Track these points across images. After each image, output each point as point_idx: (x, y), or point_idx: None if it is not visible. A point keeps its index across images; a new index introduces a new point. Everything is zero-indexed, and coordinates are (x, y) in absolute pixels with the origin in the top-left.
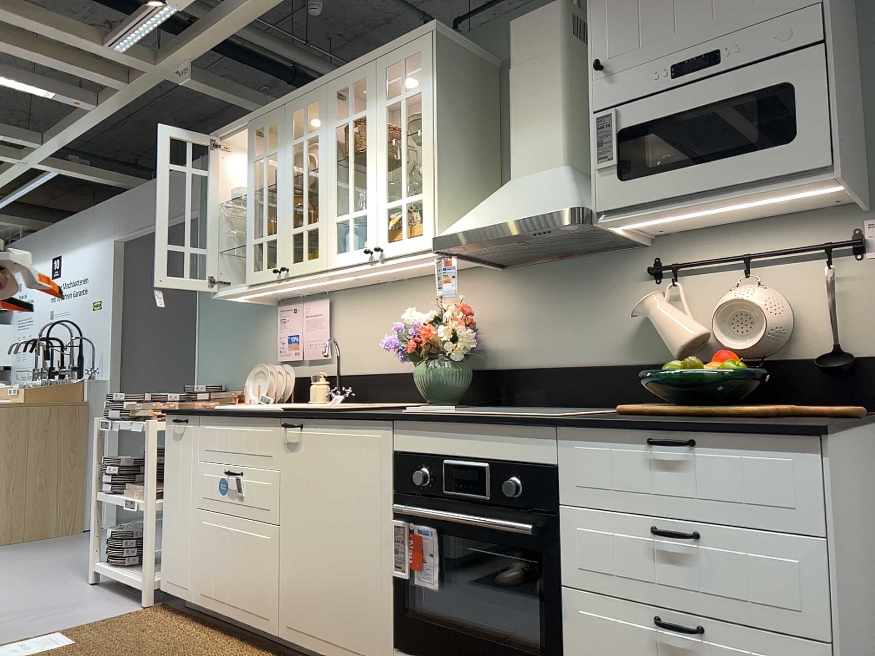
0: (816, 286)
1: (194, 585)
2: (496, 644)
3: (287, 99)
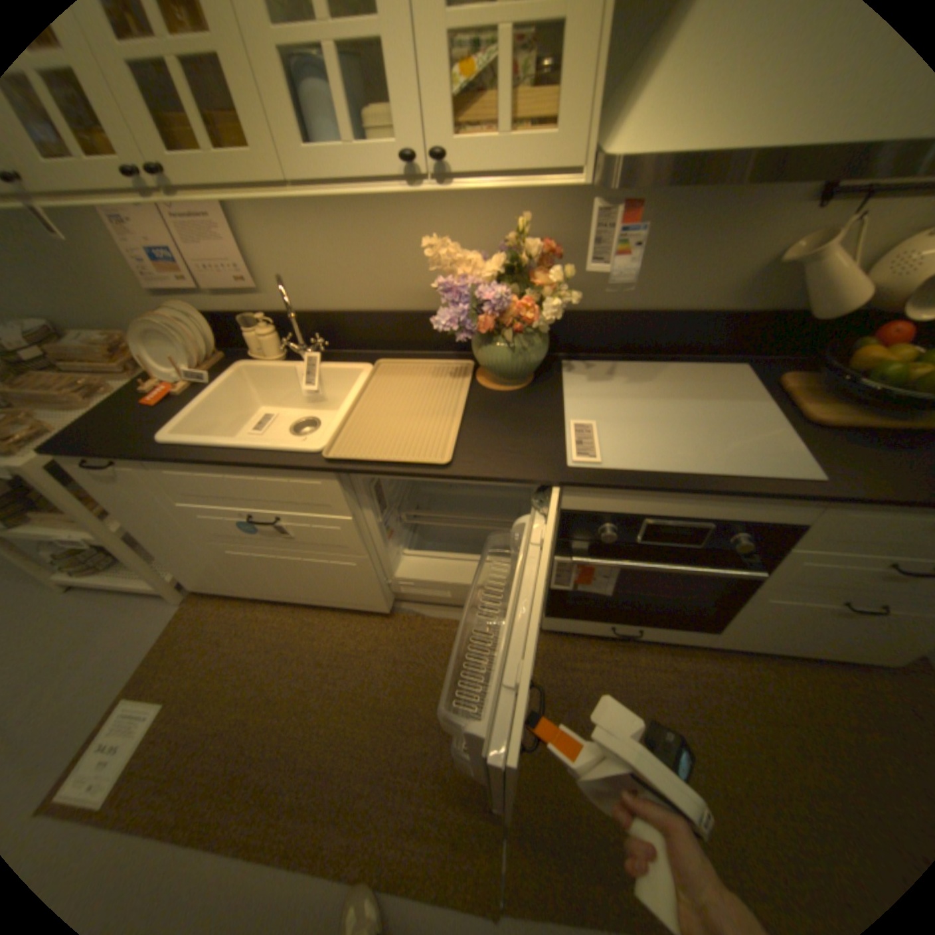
0: None
1: (245, 589)
2: (665, 614)
3: None
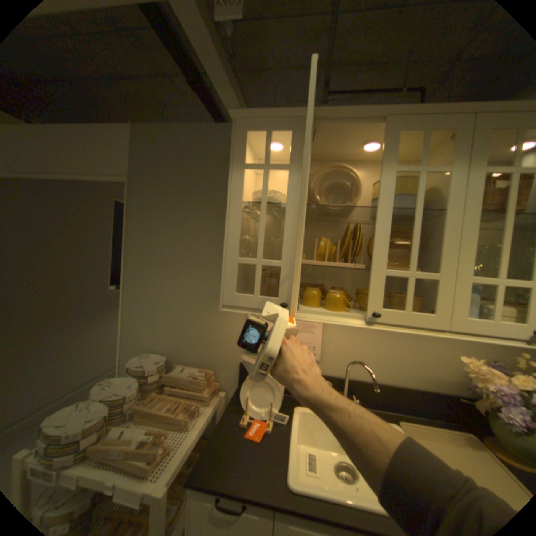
0: None
1: None
2: None
3: (397, 108)
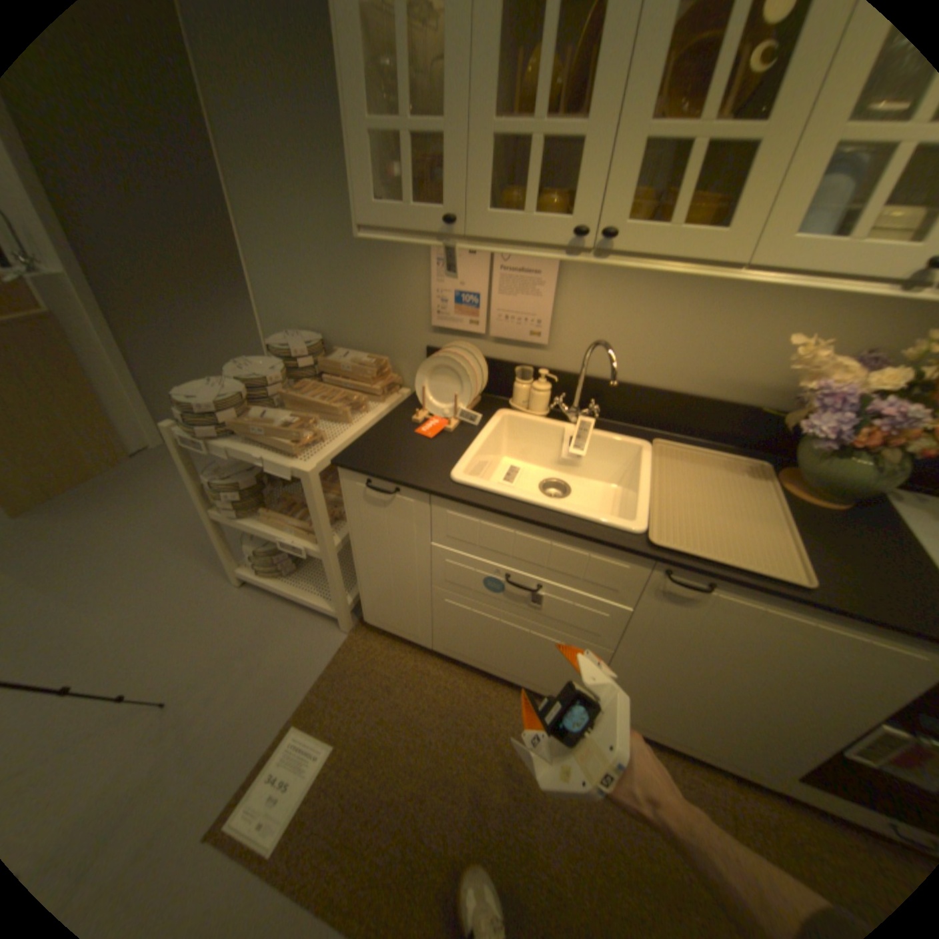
0: None
1: (432, 639)
2: None
3: None
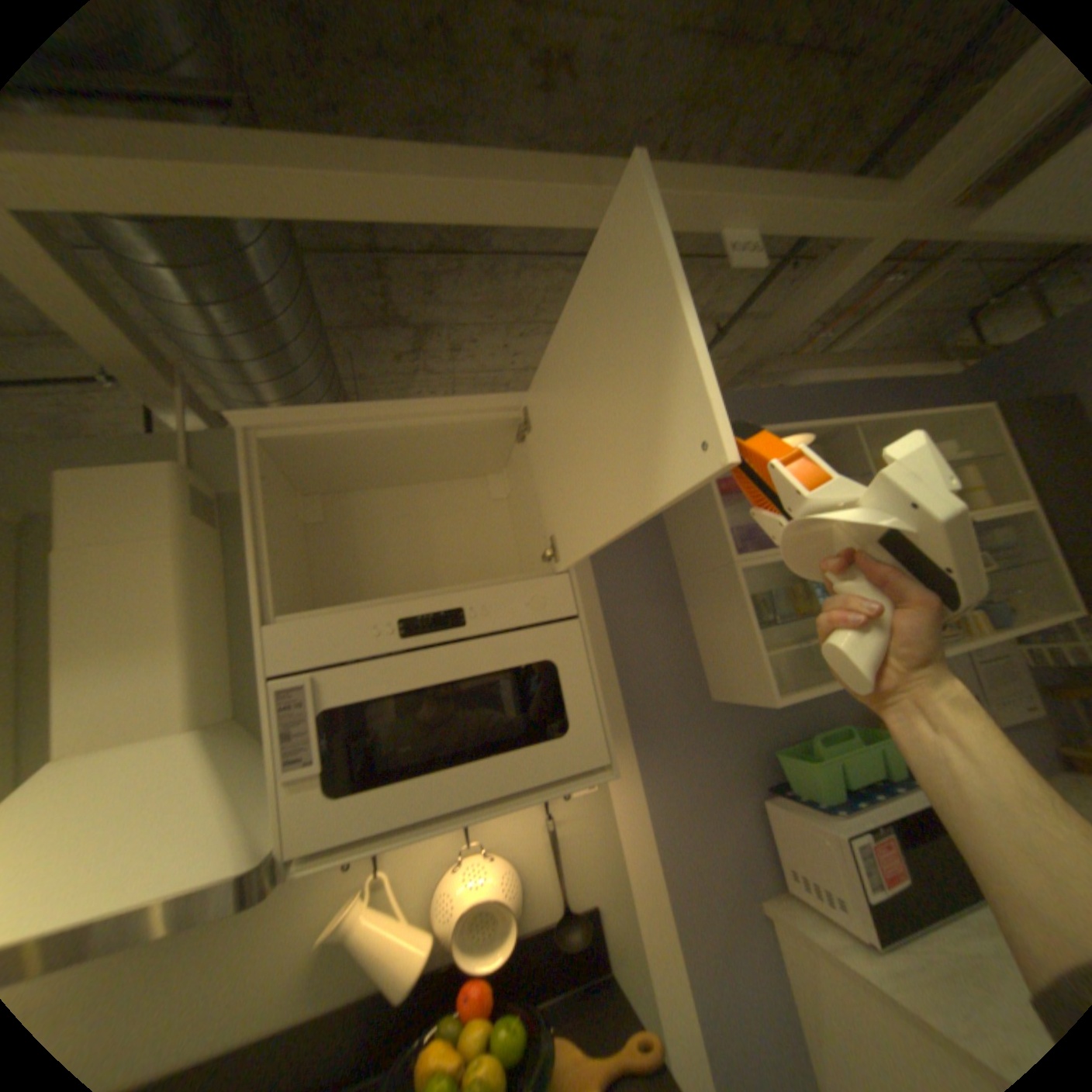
0: (534, 838)
1: None
2: None
3: None
